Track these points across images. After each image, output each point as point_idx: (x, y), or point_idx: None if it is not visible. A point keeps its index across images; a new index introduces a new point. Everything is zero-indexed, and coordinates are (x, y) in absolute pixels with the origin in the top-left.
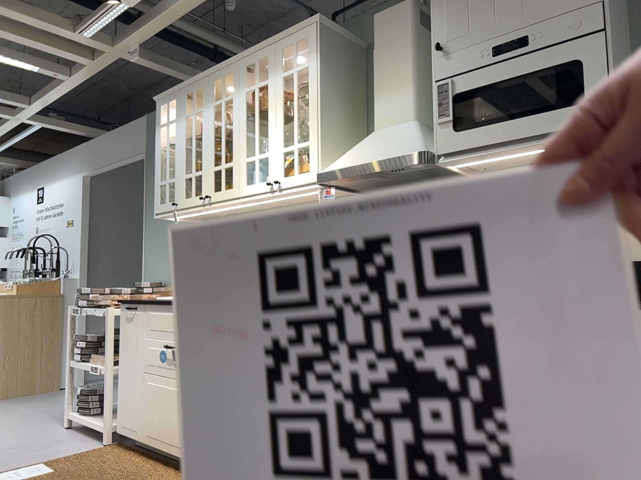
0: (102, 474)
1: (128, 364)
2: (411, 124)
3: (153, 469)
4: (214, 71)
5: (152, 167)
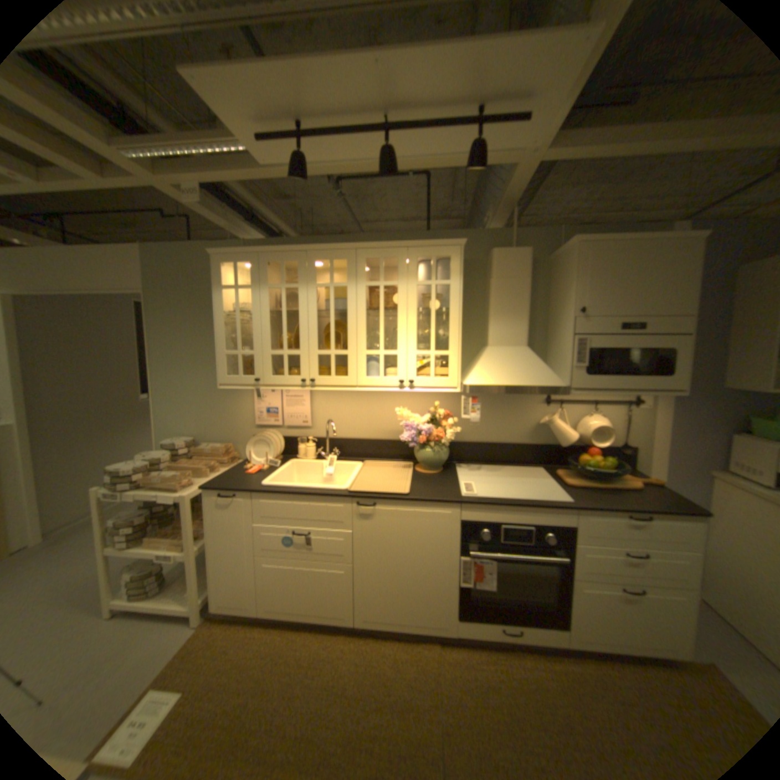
0: (245, 672)
1: (225, 550)
2: (528, 351)
3: (287, 641)
4: (316, 248)
5: (155, 310)
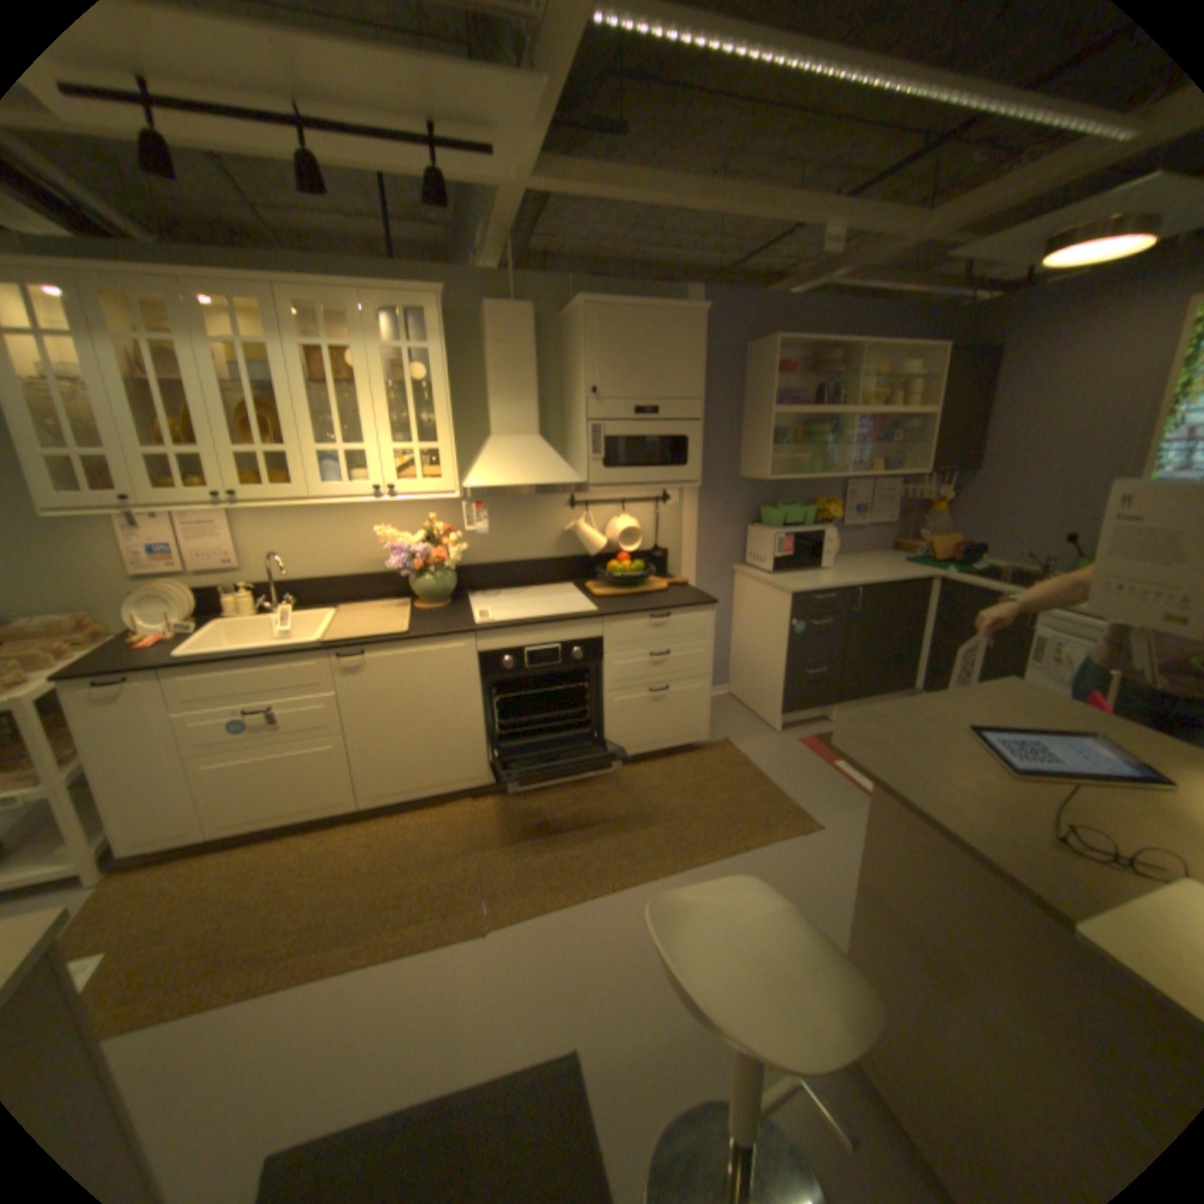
0: (206, 901)
1: (128, 763)
2: (541, 441)
3: (263, 853)
4: (198, 275)
5: None
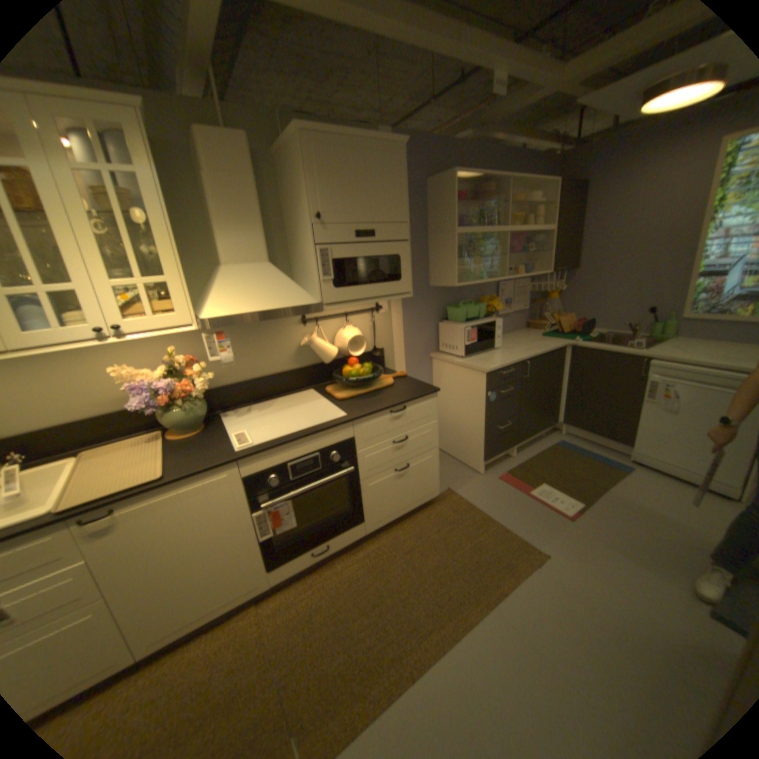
0: None
1: None
2: (271, 267)
3: None
4: None
5: None
